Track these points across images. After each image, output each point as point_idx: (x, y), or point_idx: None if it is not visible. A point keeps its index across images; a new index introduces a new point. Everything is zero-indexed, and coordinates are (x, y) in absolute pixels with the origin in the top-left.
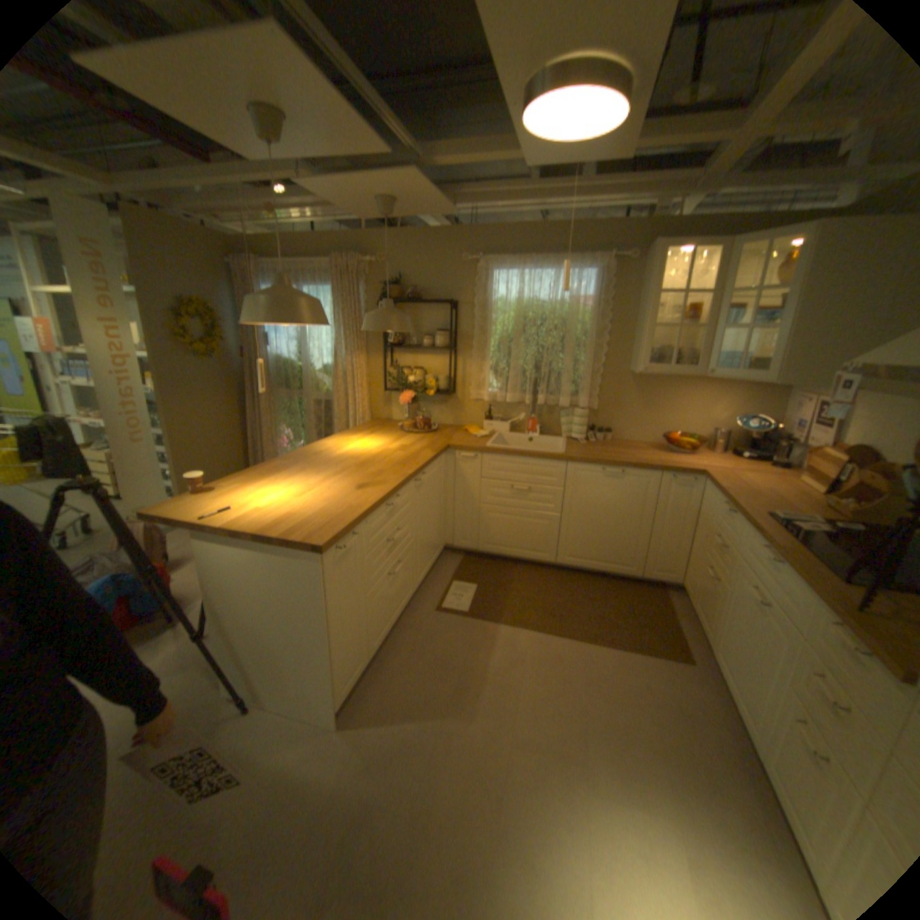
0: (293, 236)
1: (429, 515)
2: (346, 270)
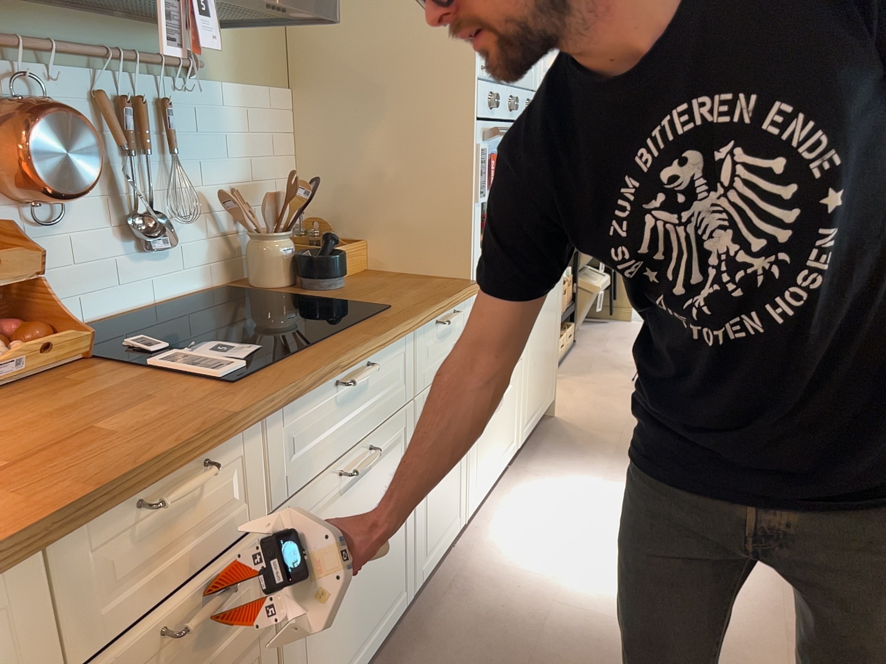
0: None
1: None
2: None
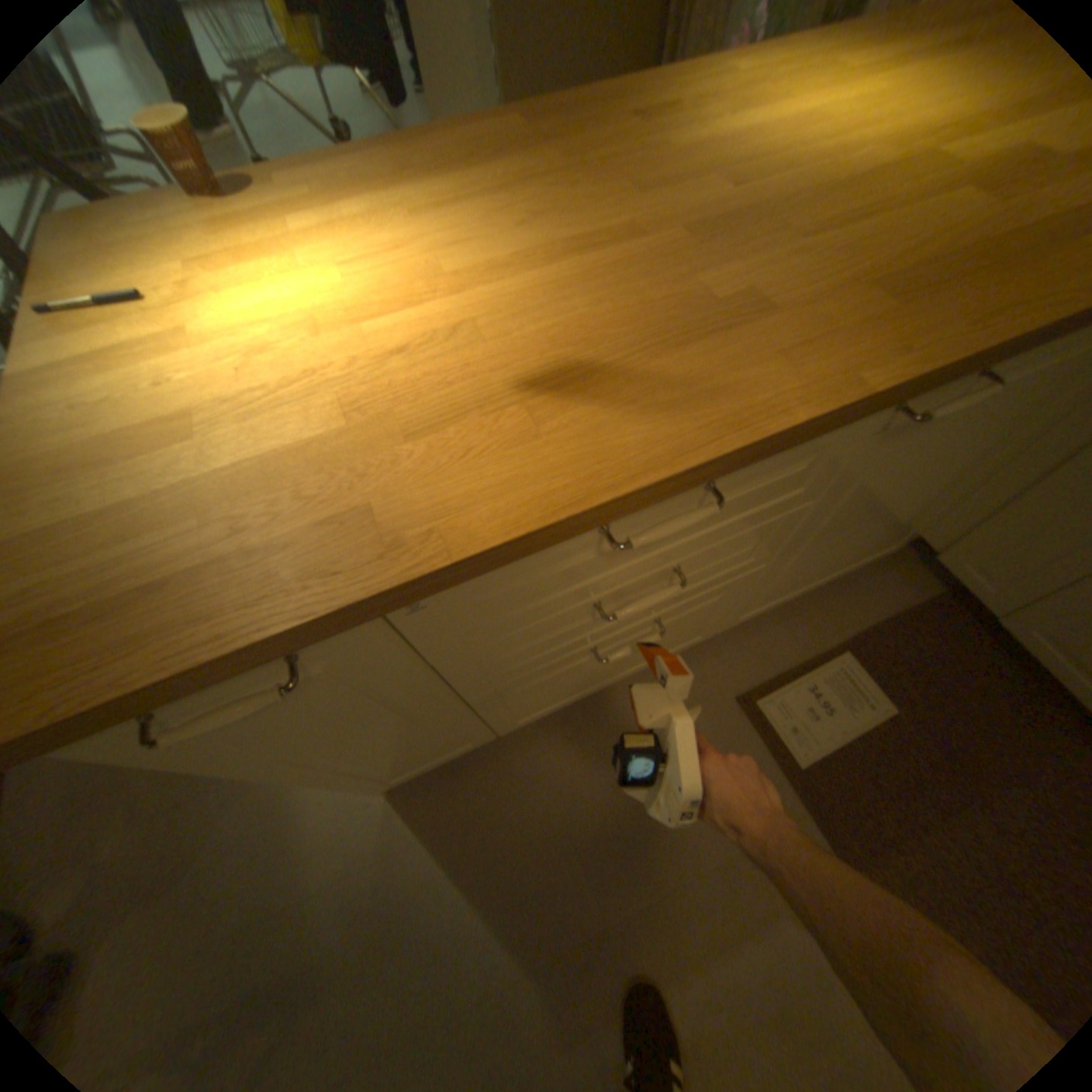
0: None
1: (899, 500)
2: None
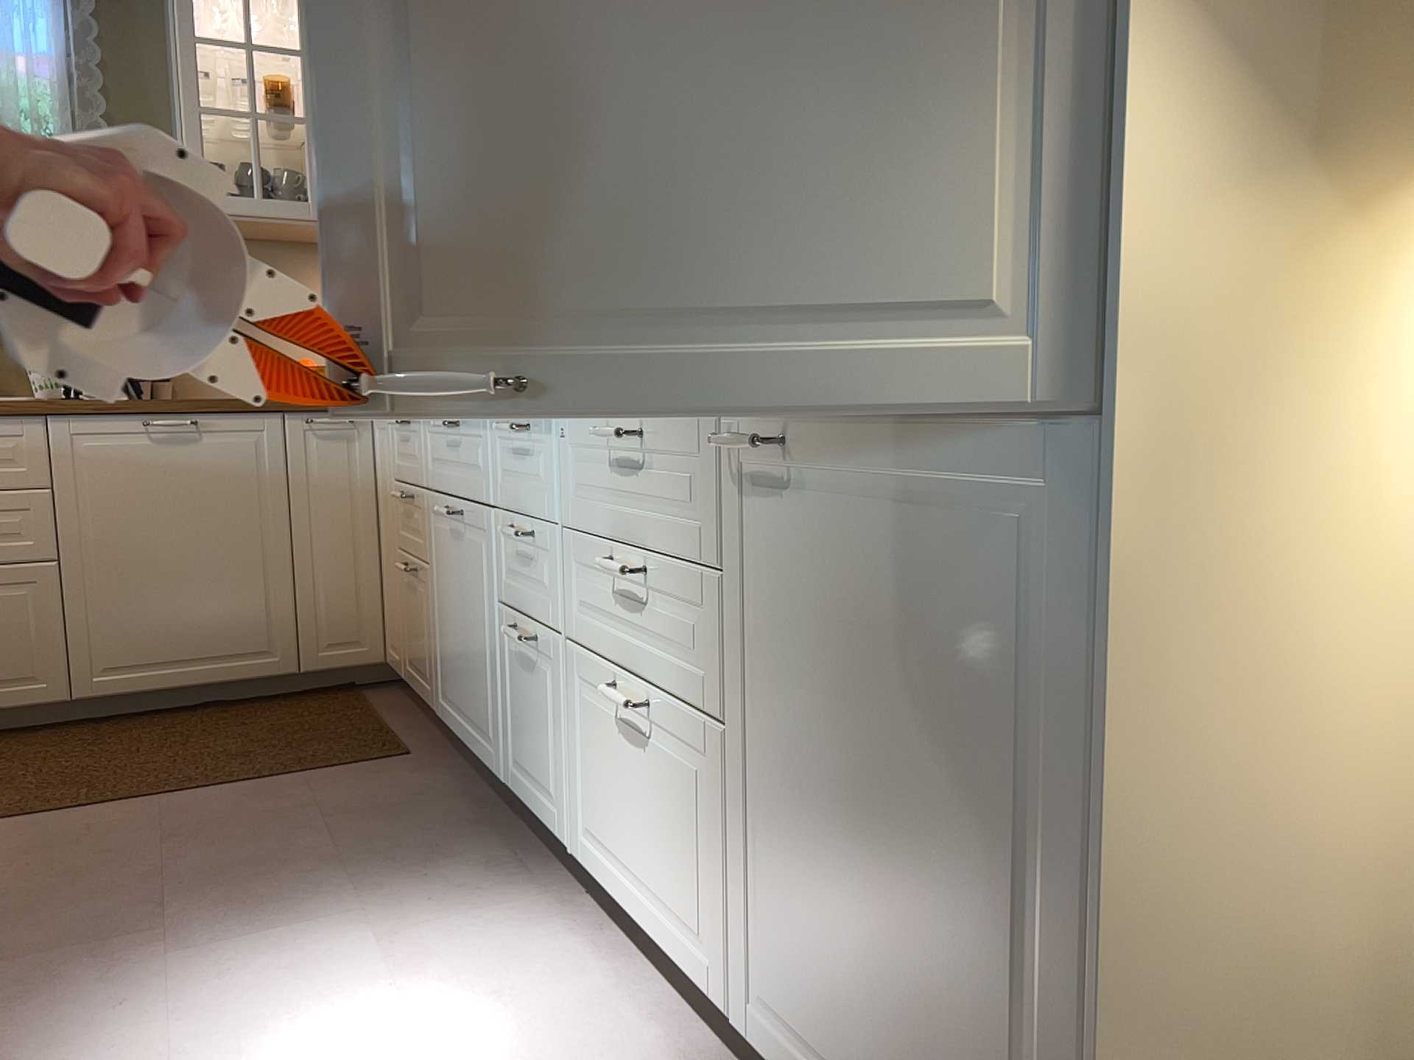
0: None
1: None
2: None
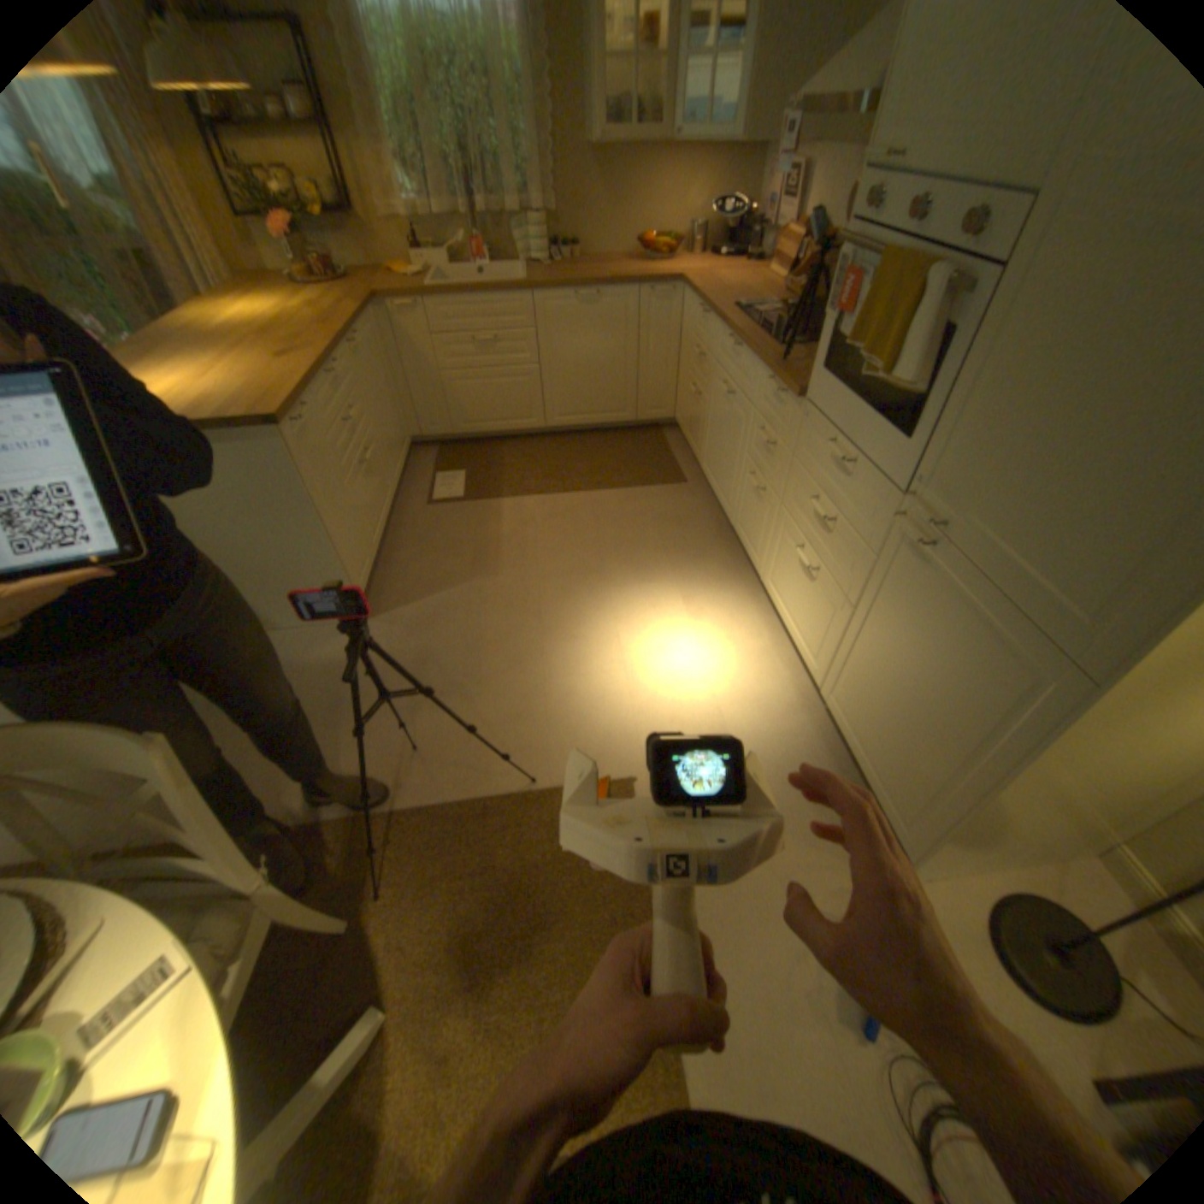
0: None
1: (379, 395)
2: None
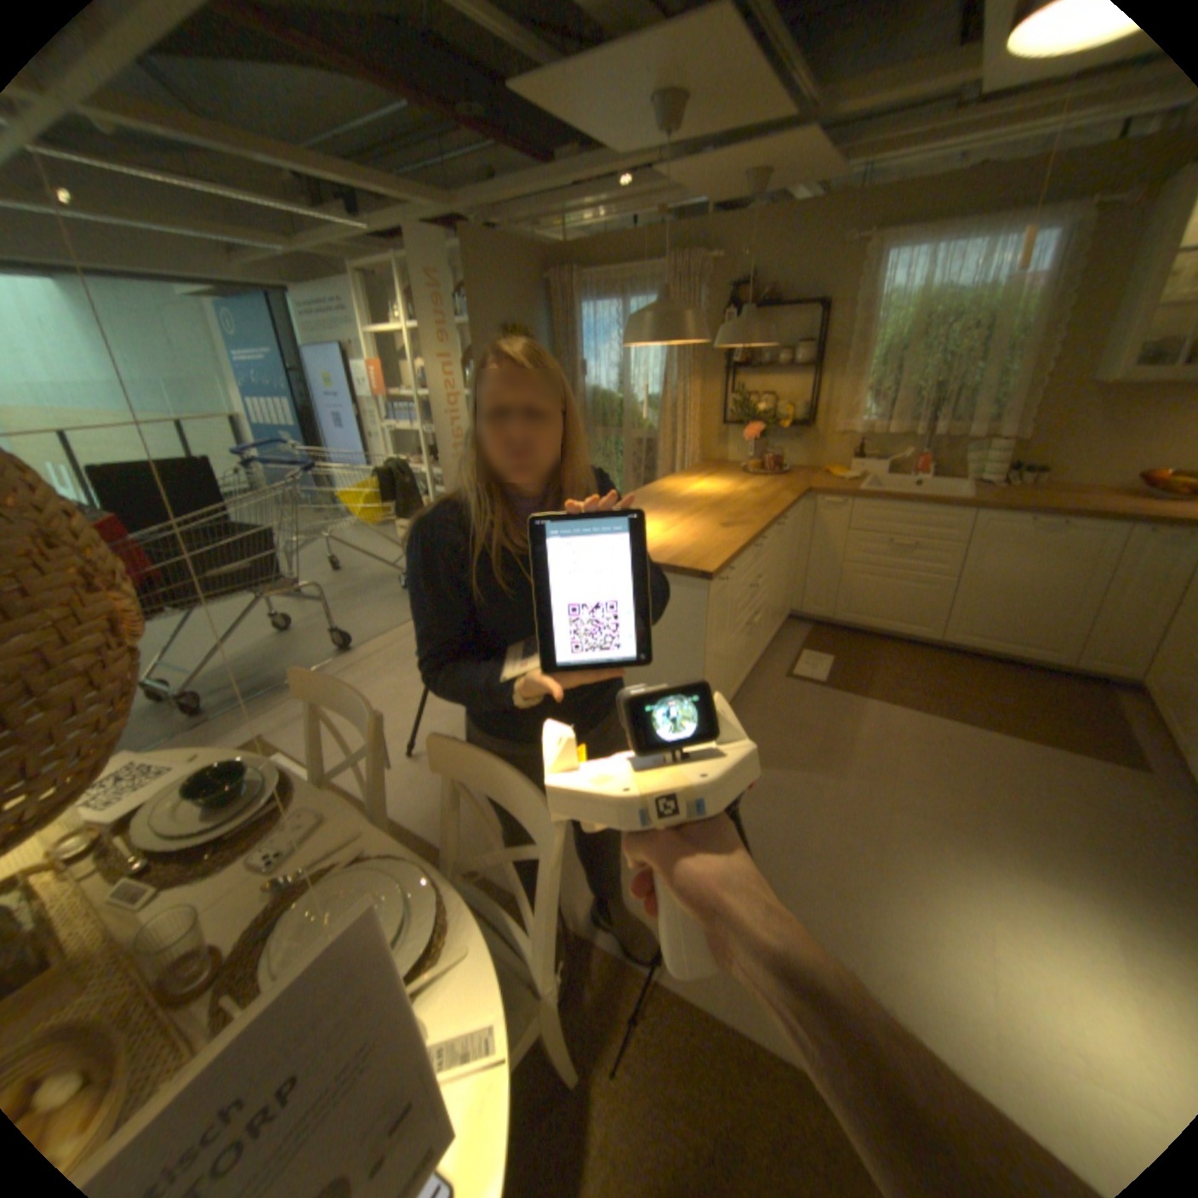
0: (621, 237)
1: (782, 570)
2: (686, 274)
